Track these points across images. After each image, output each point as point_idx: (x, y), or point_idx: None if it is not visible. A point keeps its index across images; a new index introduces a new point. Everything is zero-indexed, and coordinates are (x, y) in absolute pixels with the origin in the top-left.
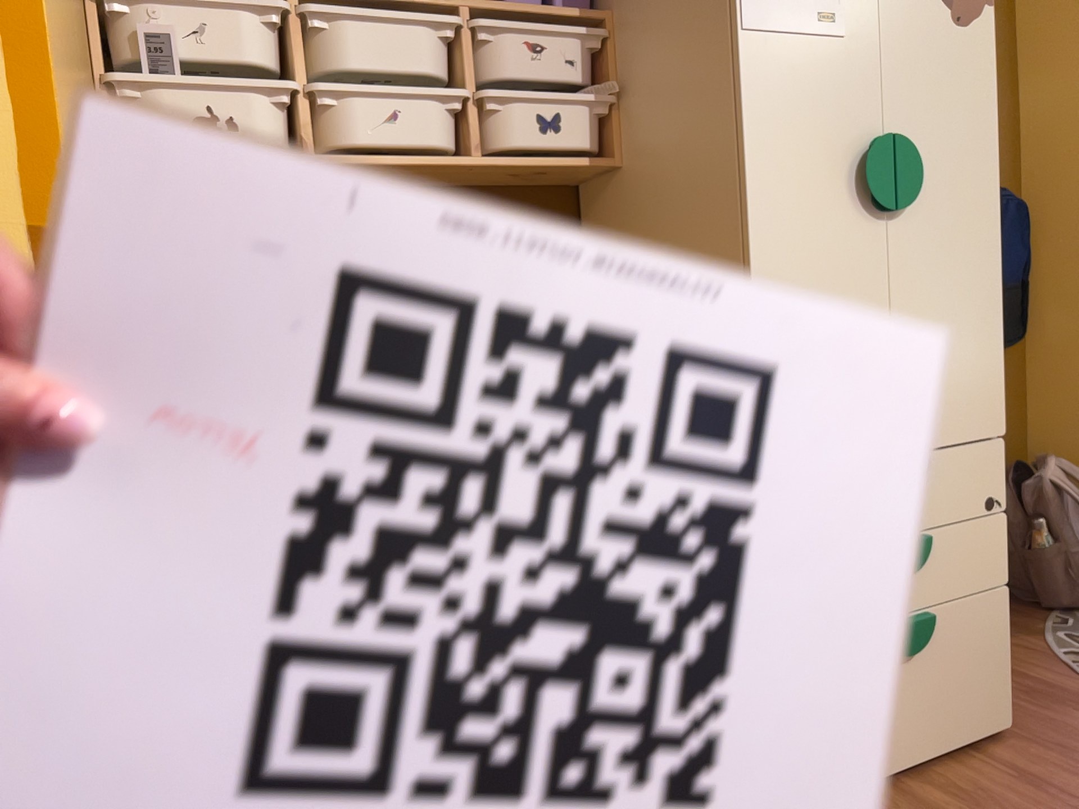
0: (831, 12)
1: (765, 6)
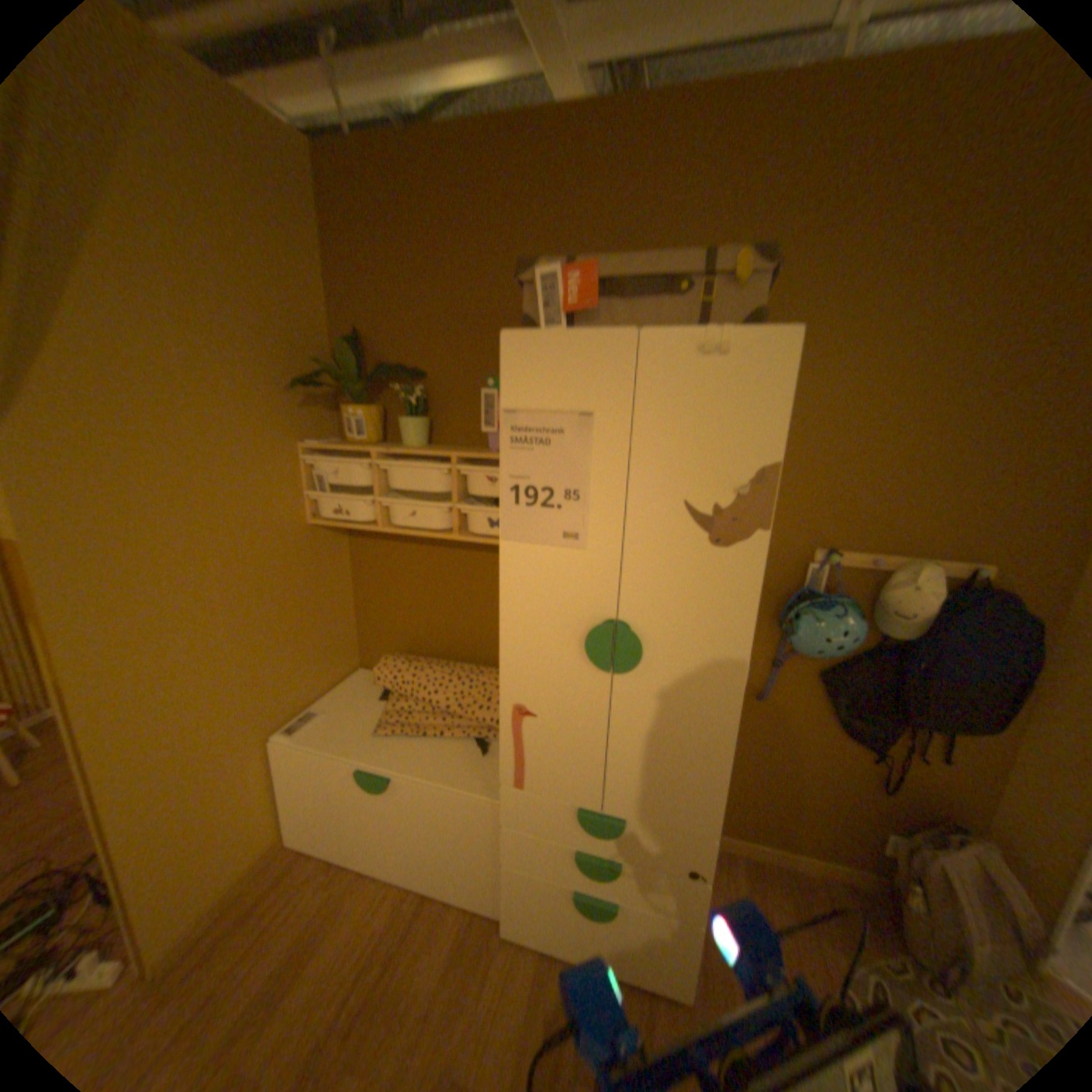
0: (573, 533)
1: (518, 527)
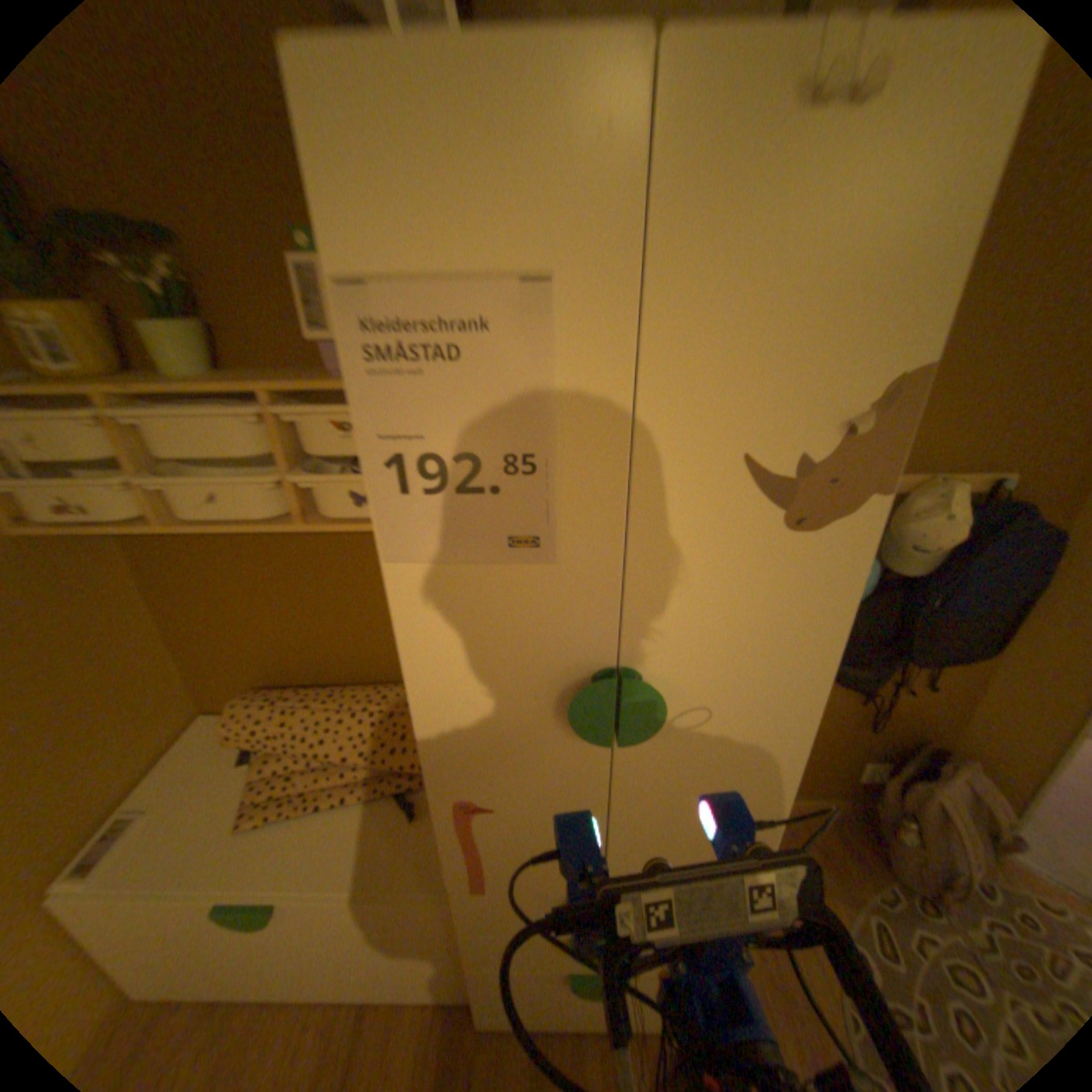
0: (531, 534)
1: (417, 534)
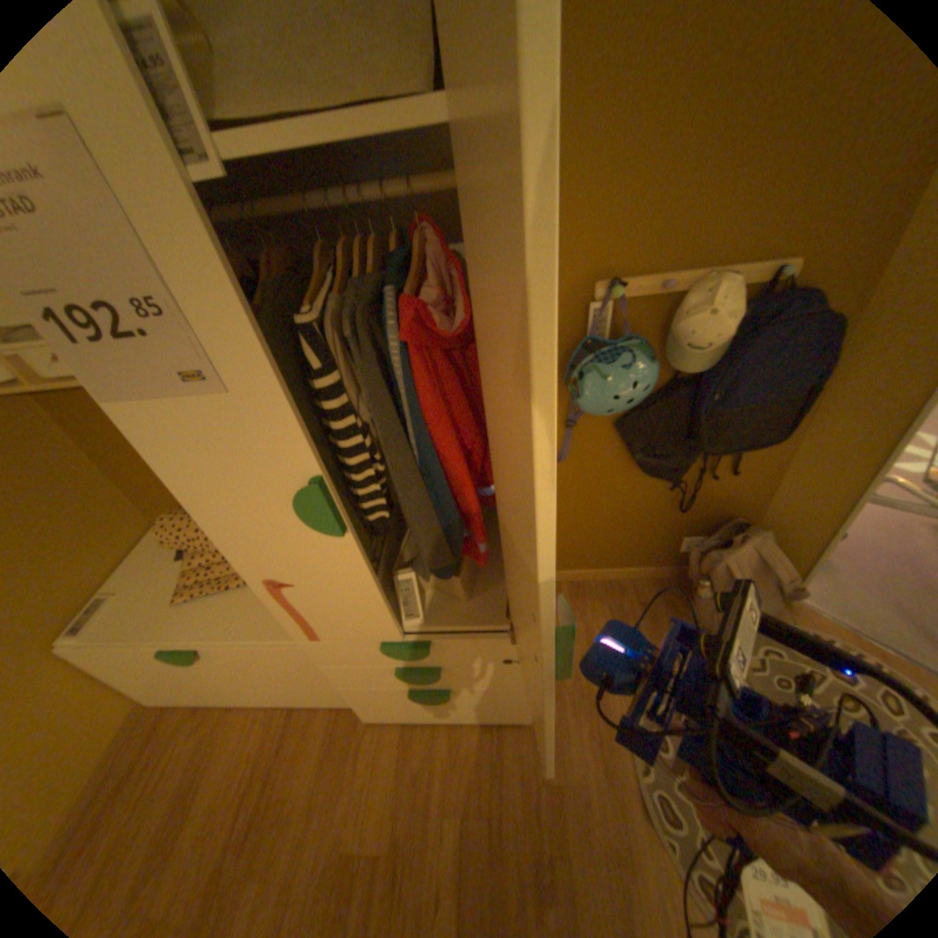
0: (192, 371)
1: (106, 379)
